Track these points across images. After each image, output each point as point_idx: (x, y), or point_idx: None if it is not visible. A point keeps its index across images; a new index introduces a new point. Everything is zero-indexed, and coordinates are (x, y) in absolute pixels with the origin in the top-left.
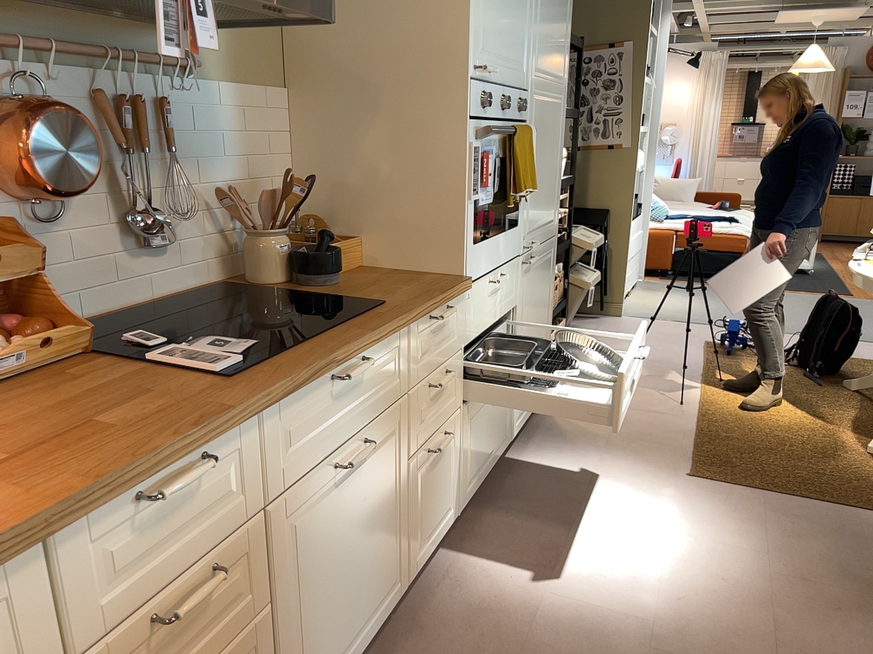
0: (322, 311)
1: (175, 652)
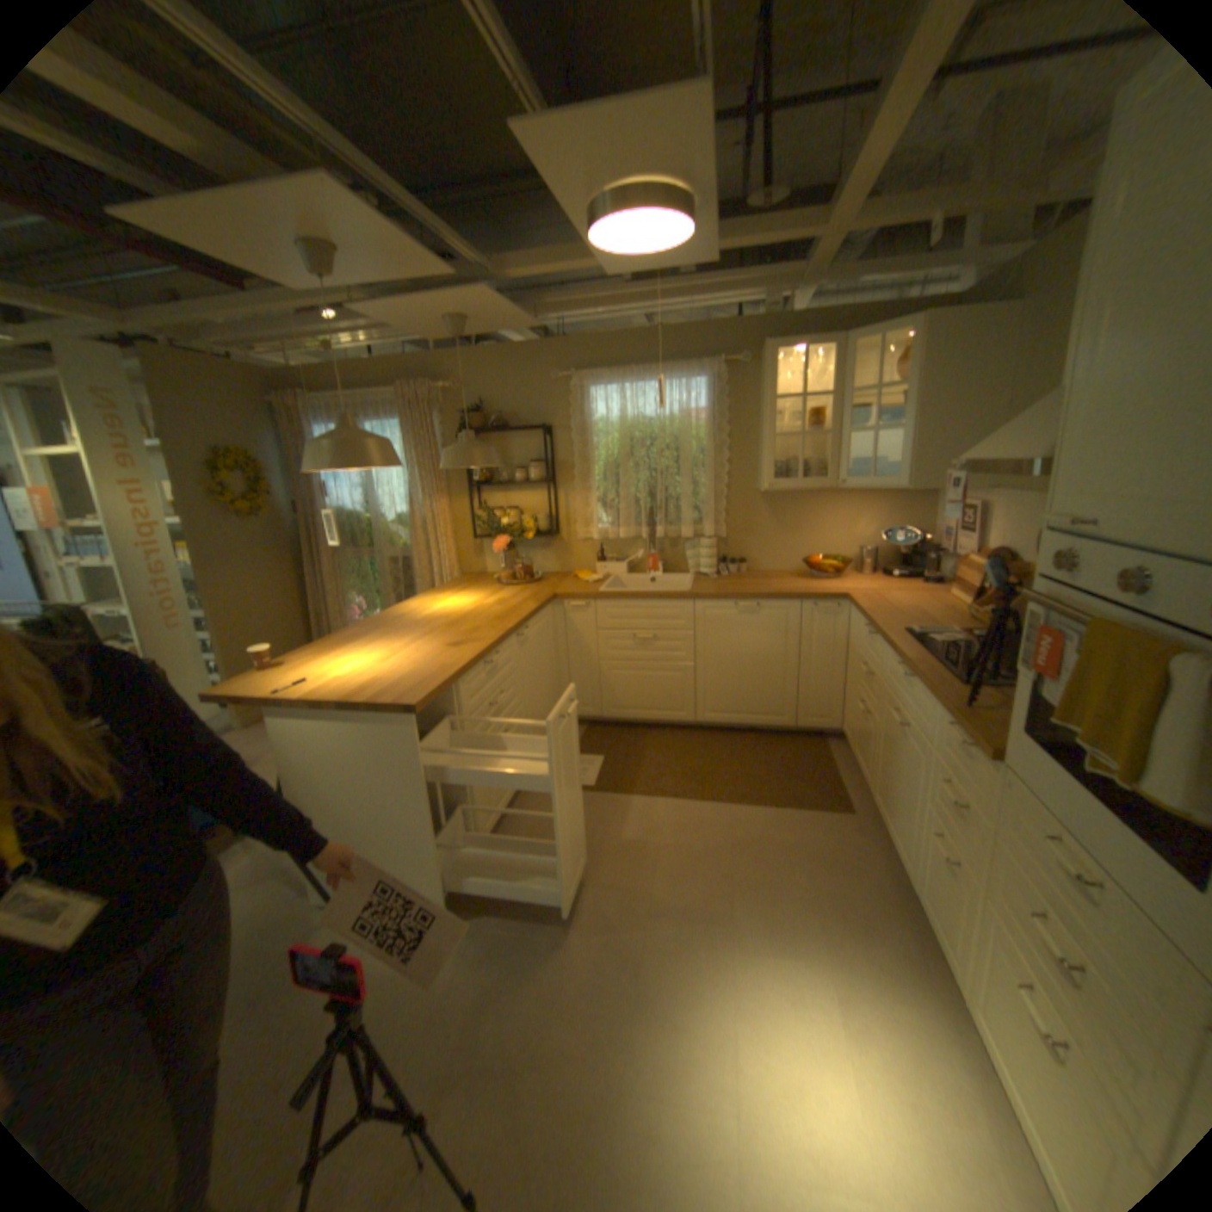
0: (1005, 689)
1: (867, 686)
